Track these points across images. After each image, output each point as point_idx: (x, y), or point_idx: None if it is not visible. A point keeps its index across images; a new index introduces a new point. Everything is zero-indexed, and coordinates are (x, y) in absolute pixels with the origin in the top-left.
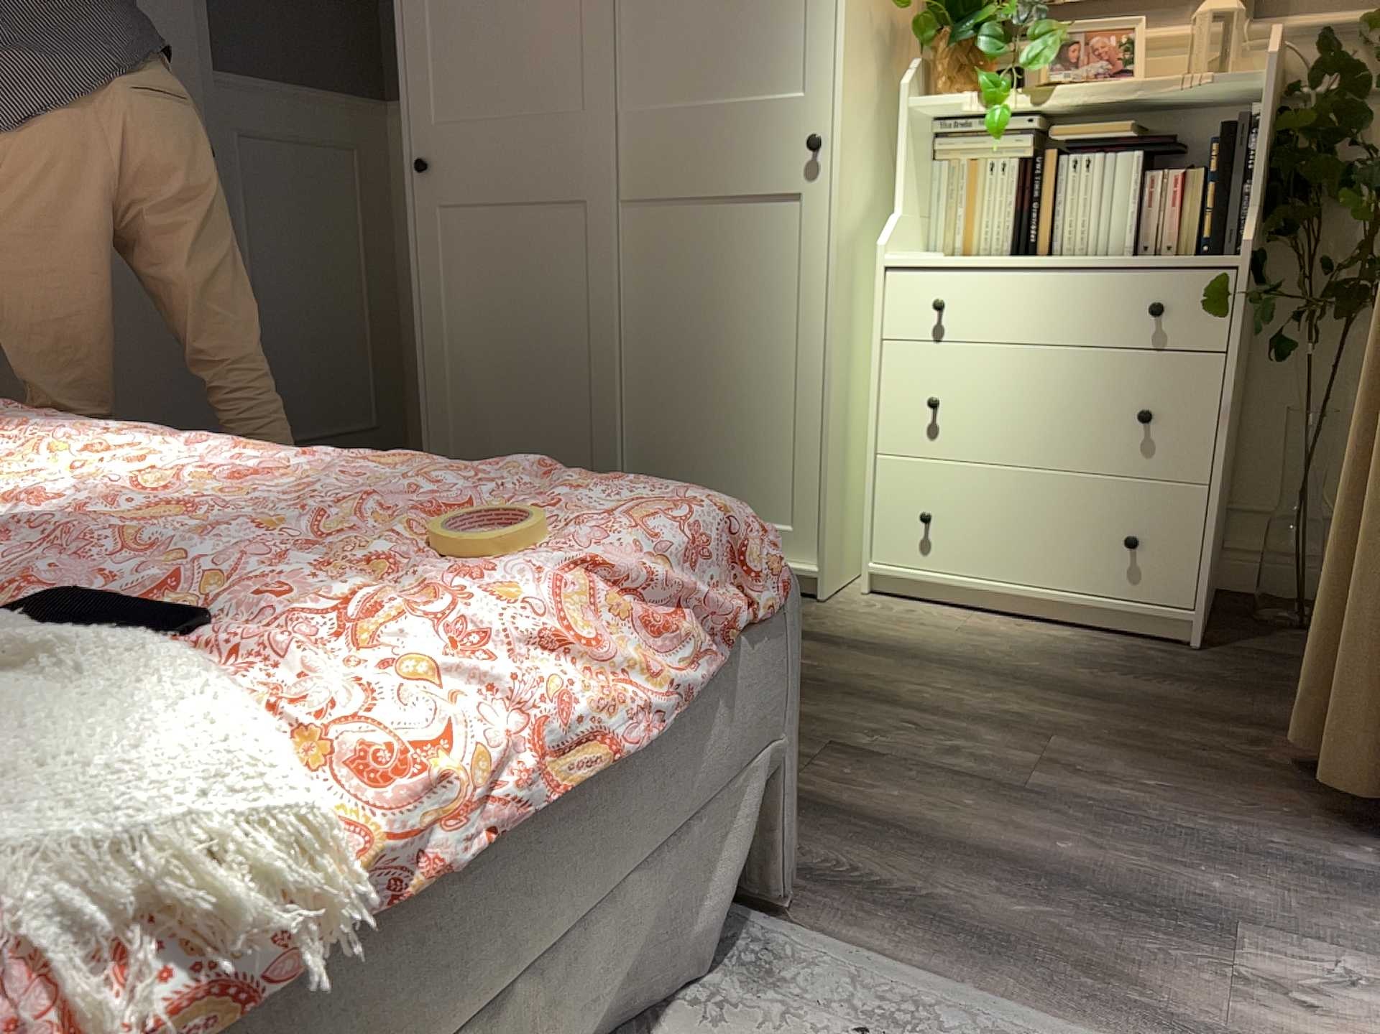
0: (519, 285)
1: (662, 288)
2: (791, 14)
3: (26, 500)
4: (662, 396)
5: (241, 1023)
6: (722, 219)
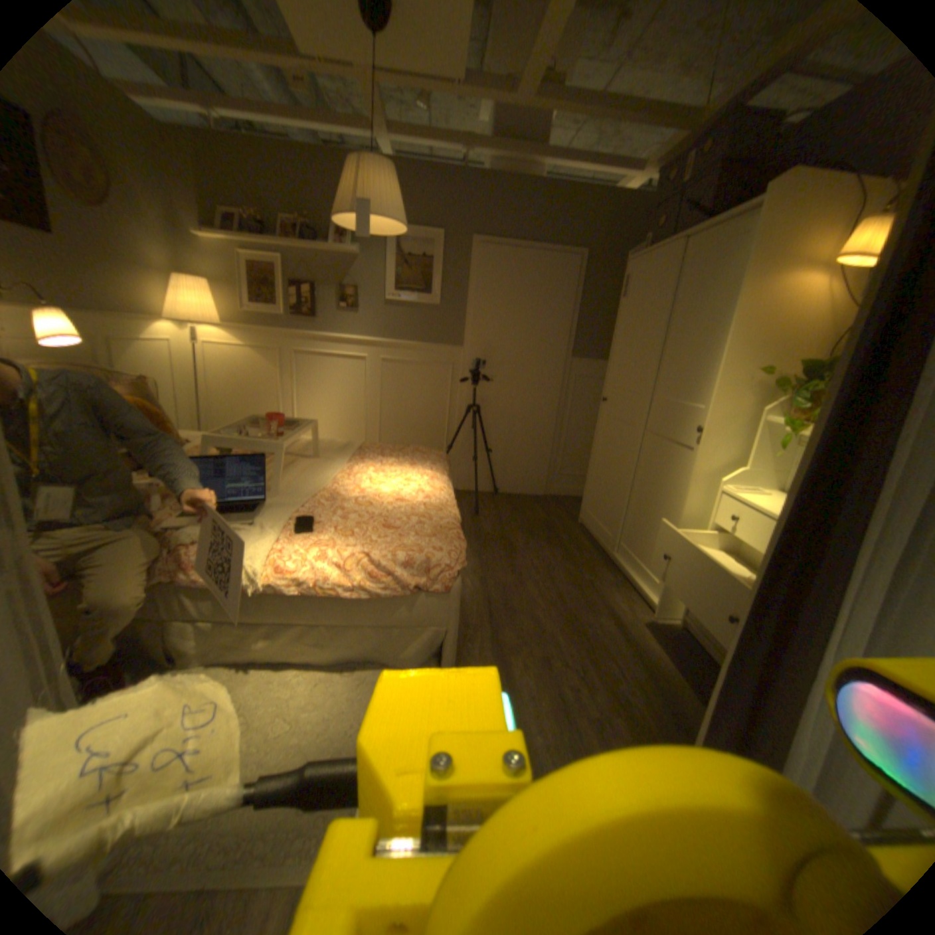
0: (615, 448)
1: (649, 466)
2: (711, 371)
3: (365, 487)
4: (639, 507)
5: (253, 585)
6: (671, 448)
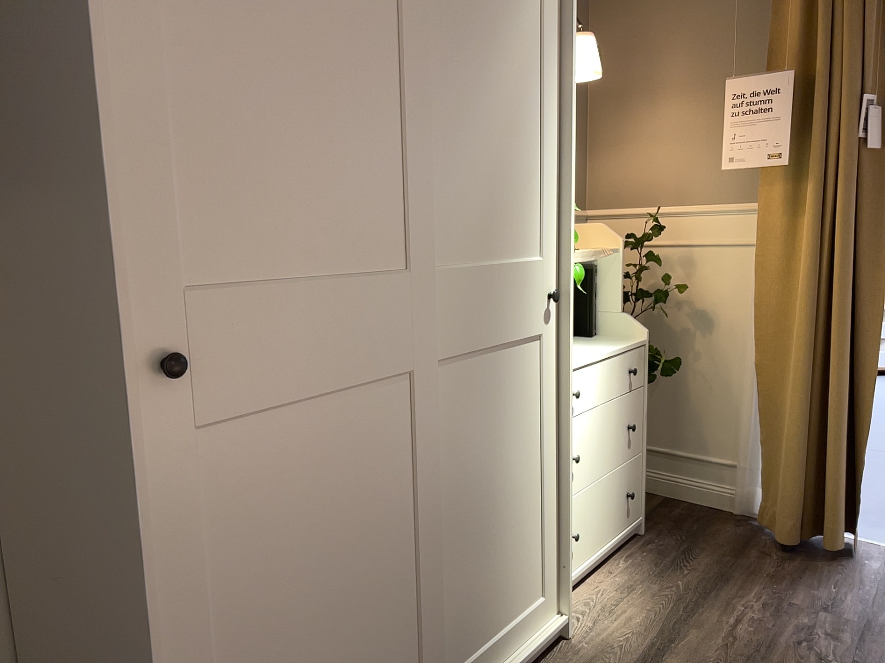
0: (331, 500)
1: (460, 441)
2: (535, 194)
3: None
4: (462, 548)
5: None
6: (500, 364)
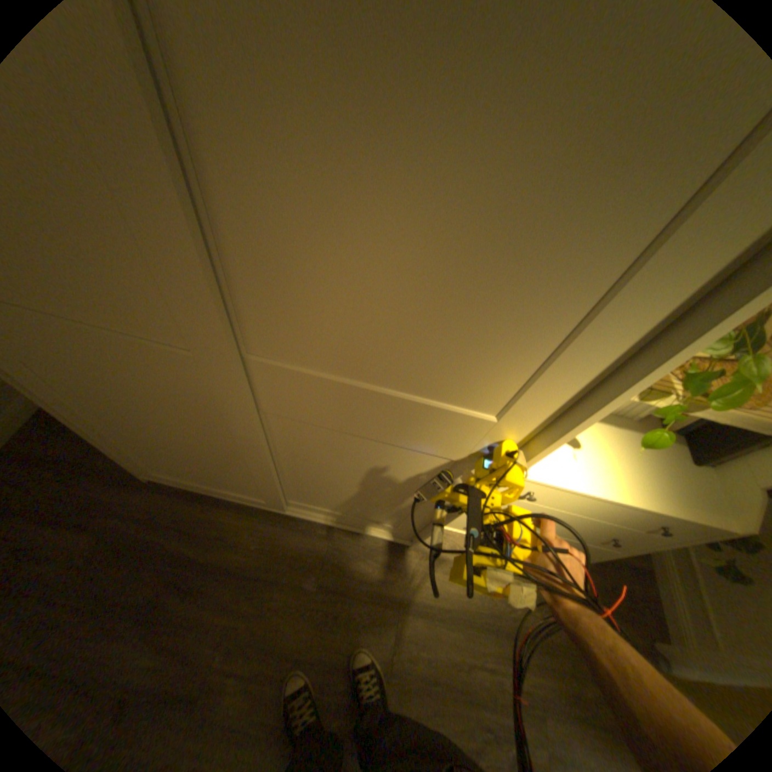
0: (160, 425)
1: (310, 454)
2: (523, 357)
3: None
4: (311, 483)
5: None
6: (374, 446)
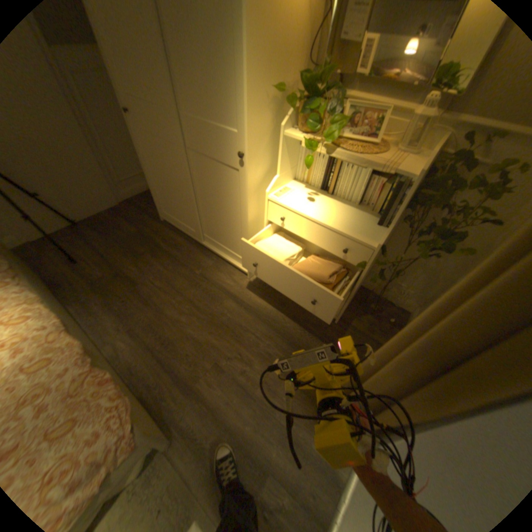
0: (165, 163)
1: (203, 181)
2: (231, 92)
3: None
4: (208, 211)
5: None
6: (217, 167)
